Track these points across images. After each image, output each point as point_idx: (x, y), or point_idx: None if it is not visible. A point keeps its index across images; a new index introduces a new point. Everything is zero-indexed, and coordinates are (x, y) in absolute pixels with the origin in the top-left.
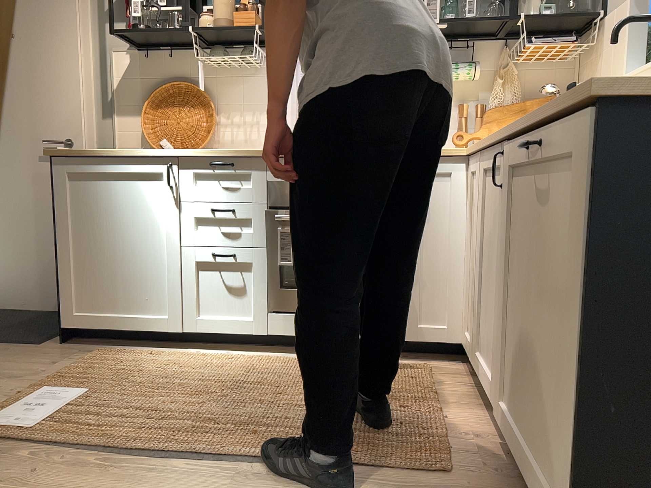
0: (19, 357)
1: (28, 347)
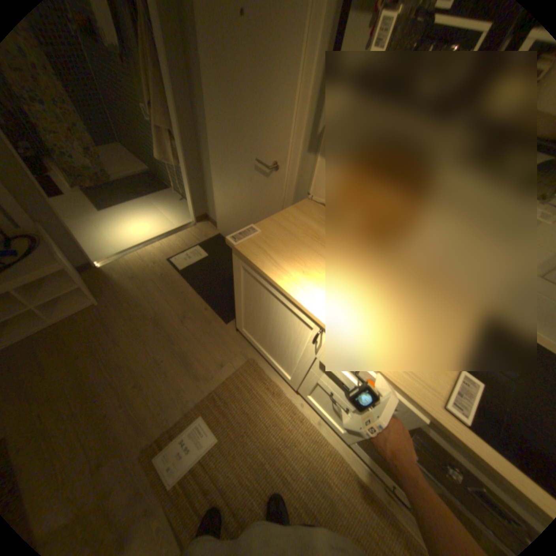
0: (211, 340)
1: (221, 325)
